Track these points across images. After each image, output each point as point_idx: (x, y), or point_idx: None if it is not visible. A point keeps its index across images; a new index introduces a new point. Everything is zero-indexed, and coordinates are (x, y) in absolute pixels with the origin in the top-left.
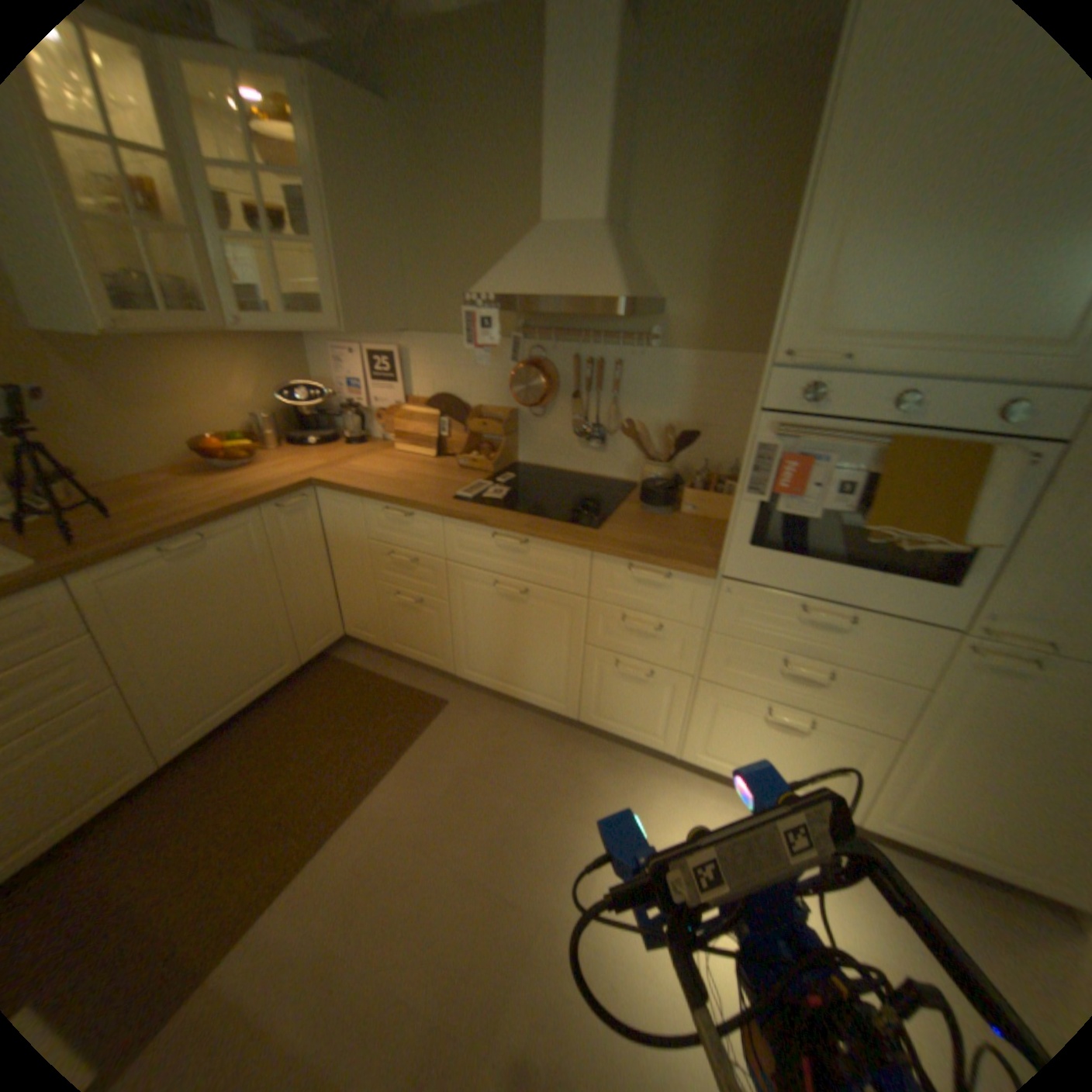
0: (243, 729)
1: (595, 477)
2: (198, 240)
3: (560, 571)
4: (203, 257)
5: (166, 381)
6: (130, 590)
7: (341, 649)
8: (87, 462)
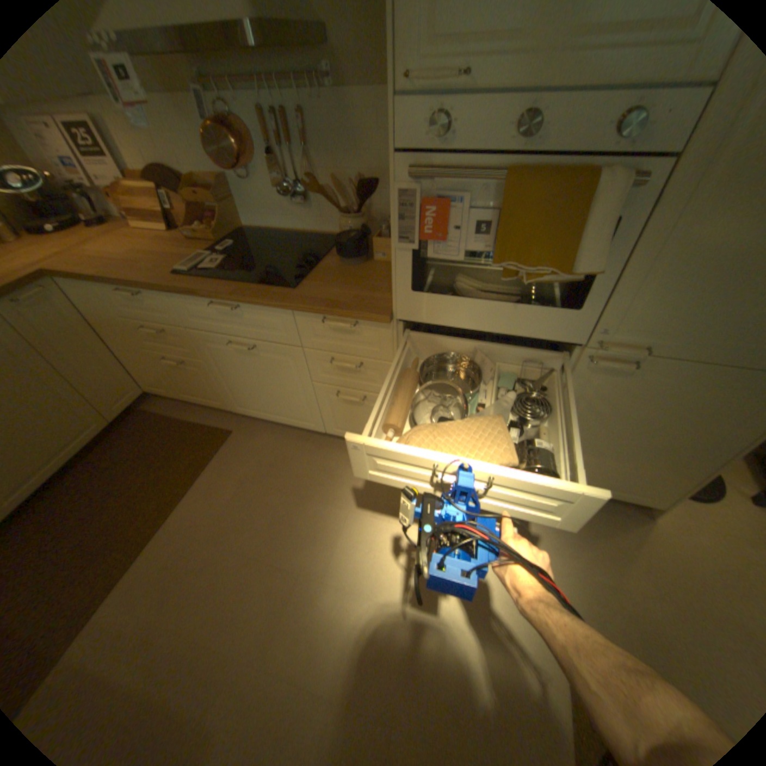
0: (72, 479)
1: (310, 234)
2: None
3: (274, 329)
4: None
5: None
6: None
7: (147, 403)
8: None
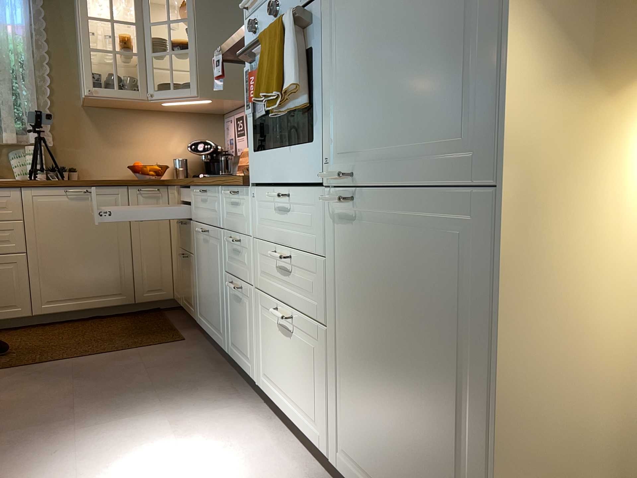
0: (84, 323)
1: None
2: (146, 59)
3: (215, 211)
4: (147, 66)
5: (136, 135)
6: (47, 206)
7: (172, 311)
8: (87, 168)
